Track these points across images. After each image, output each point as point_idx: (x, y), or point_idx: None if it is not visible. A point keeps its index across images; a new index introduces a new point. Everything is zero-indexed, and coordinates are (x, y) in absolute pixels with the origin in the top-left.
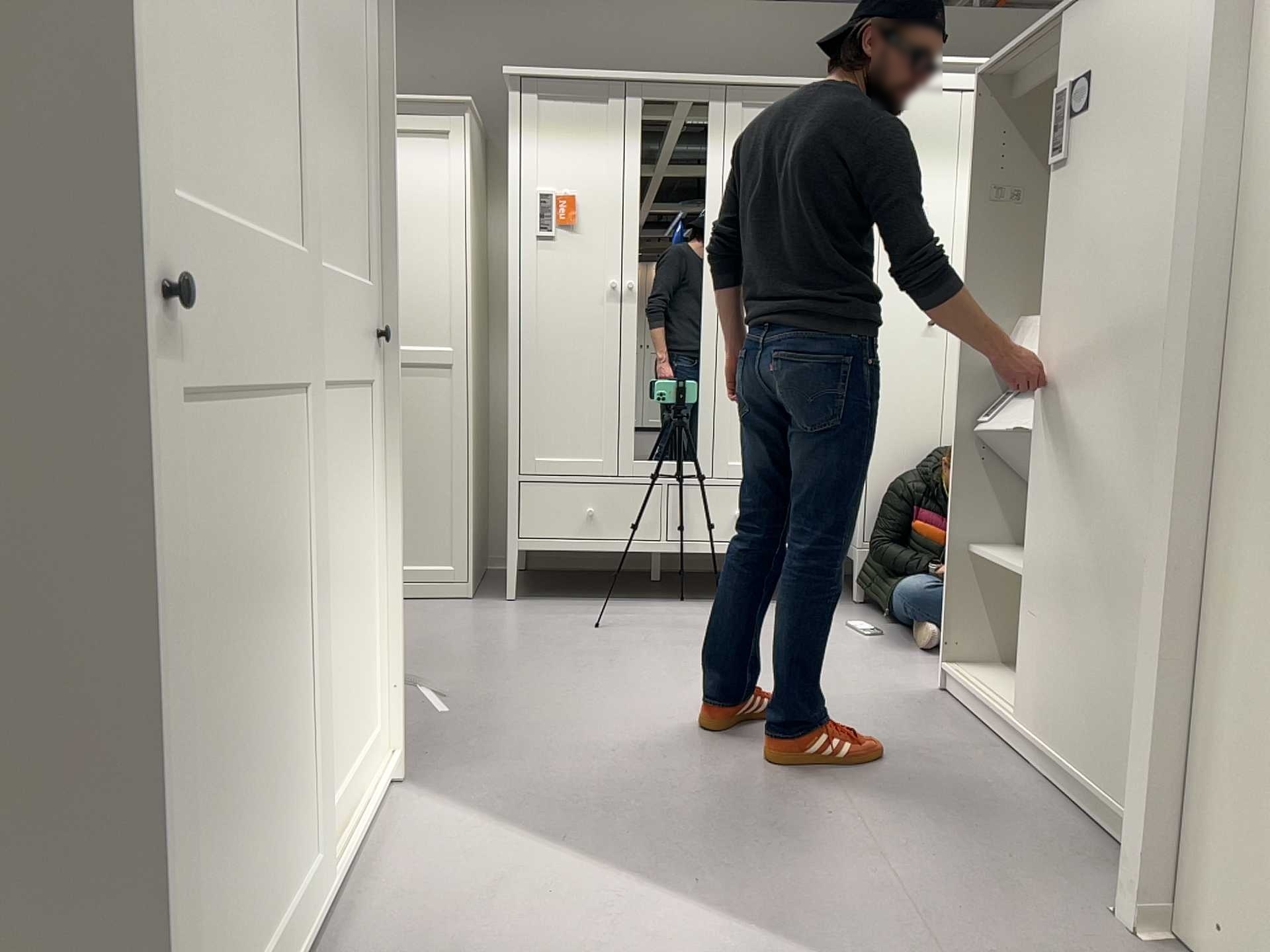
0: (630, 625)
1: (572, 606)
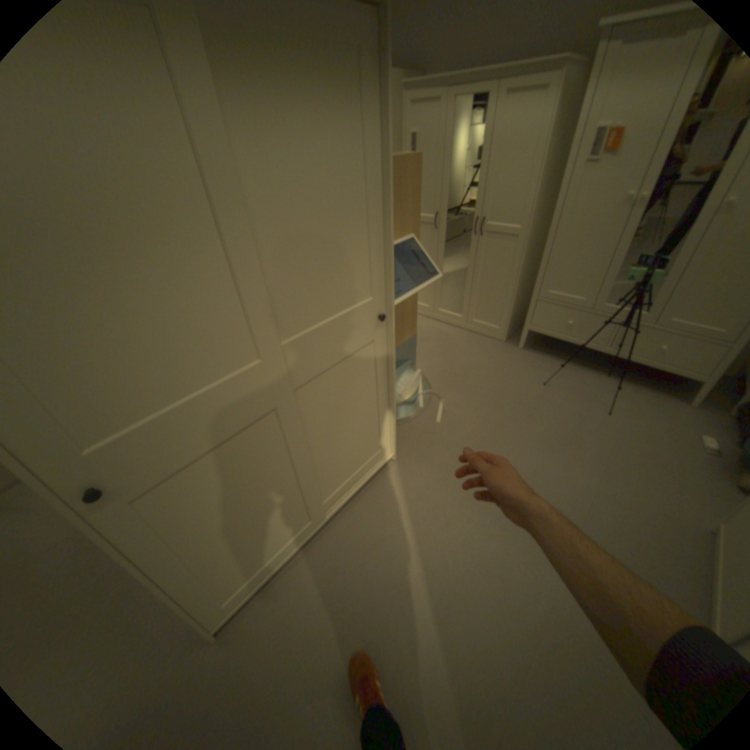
0: (563, 385)
1: (546, 360)
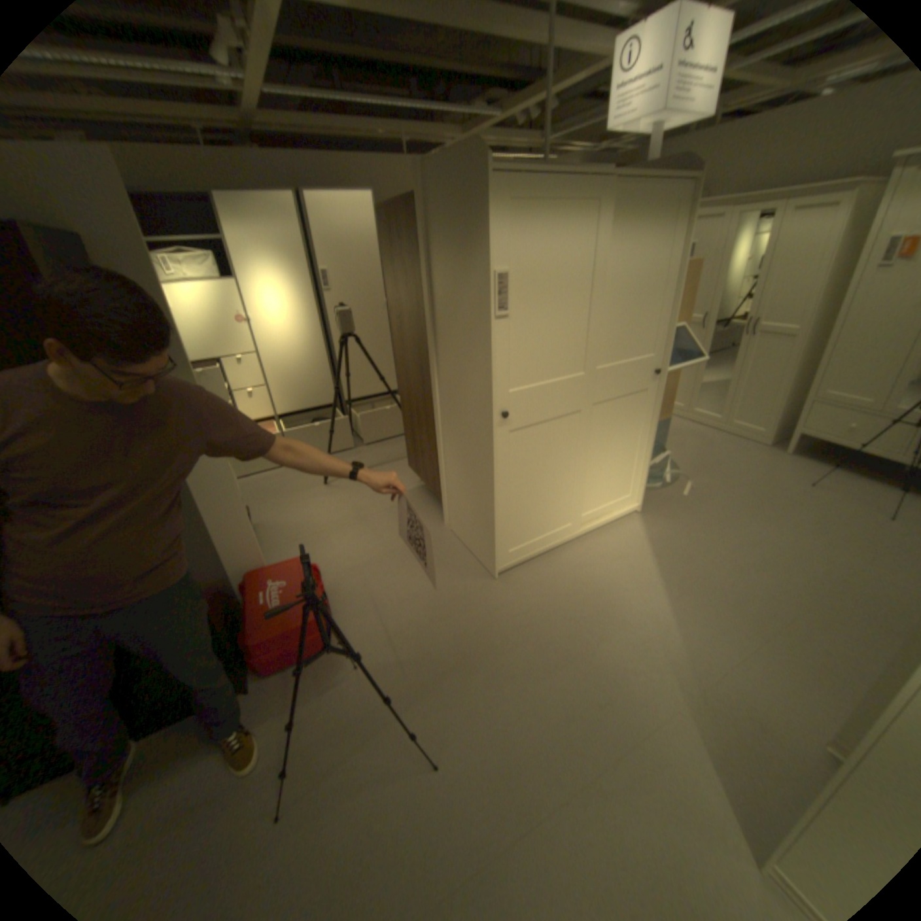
0: (839, 490)
1: (822, 468)
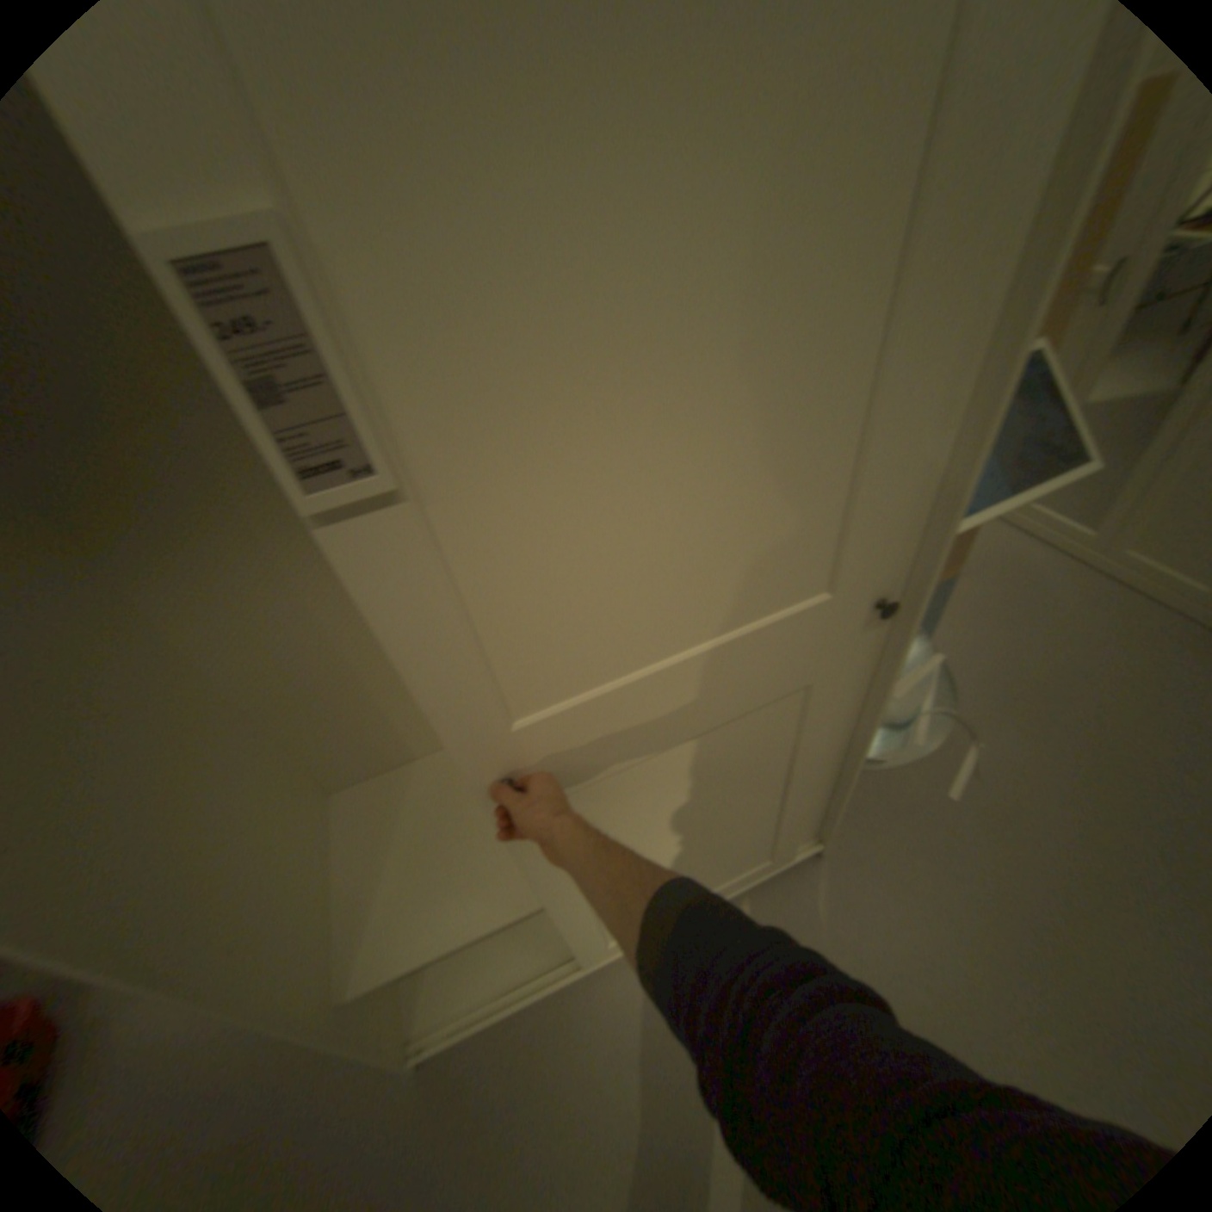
0: None
1: None
